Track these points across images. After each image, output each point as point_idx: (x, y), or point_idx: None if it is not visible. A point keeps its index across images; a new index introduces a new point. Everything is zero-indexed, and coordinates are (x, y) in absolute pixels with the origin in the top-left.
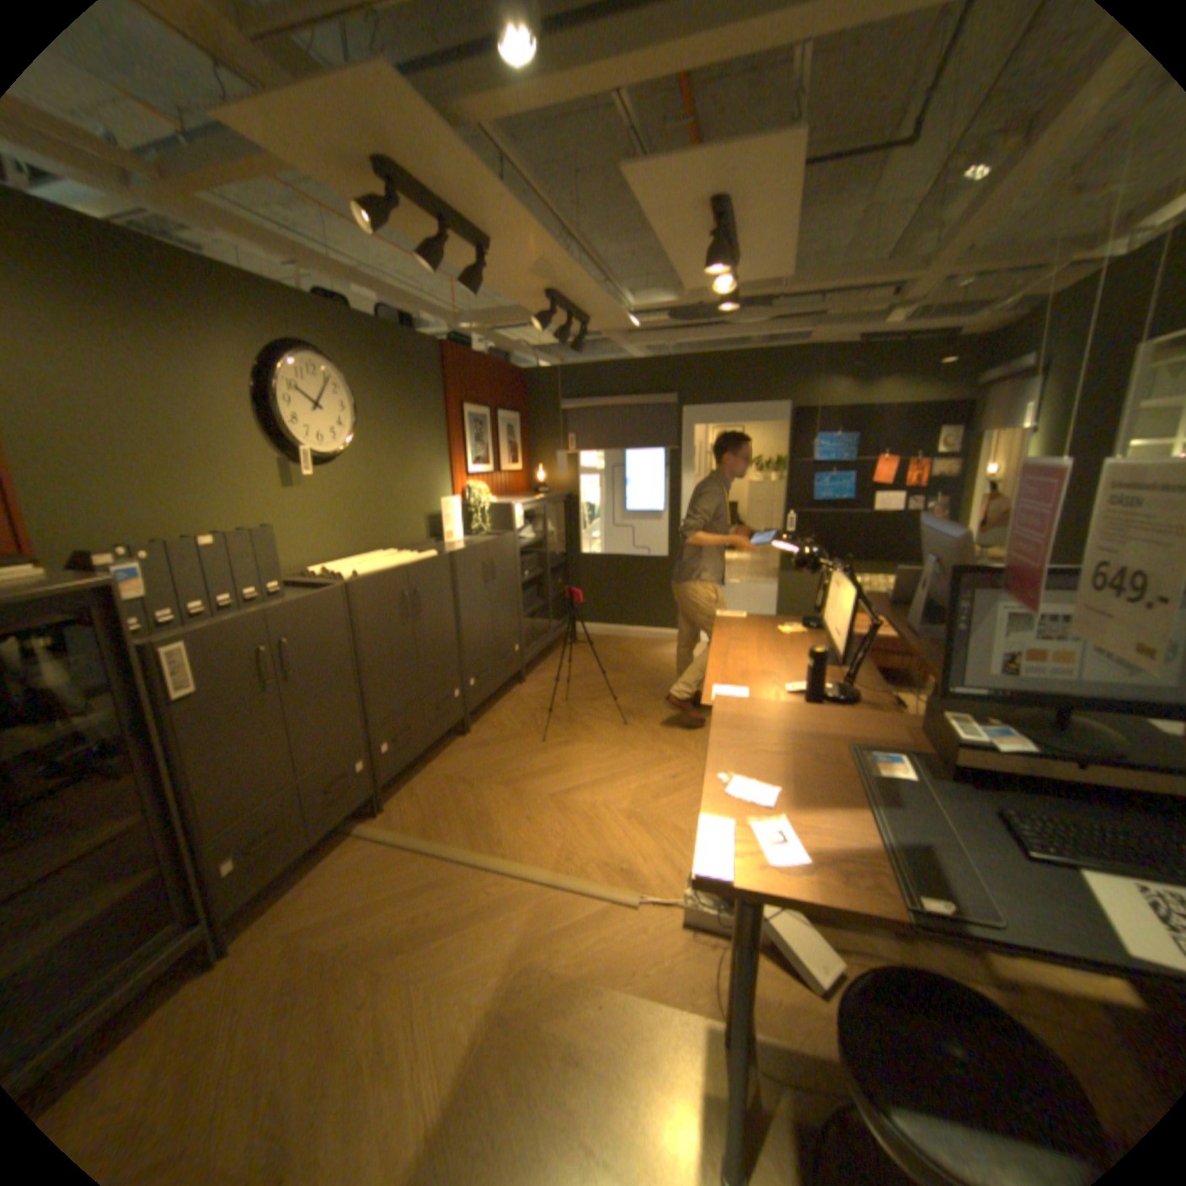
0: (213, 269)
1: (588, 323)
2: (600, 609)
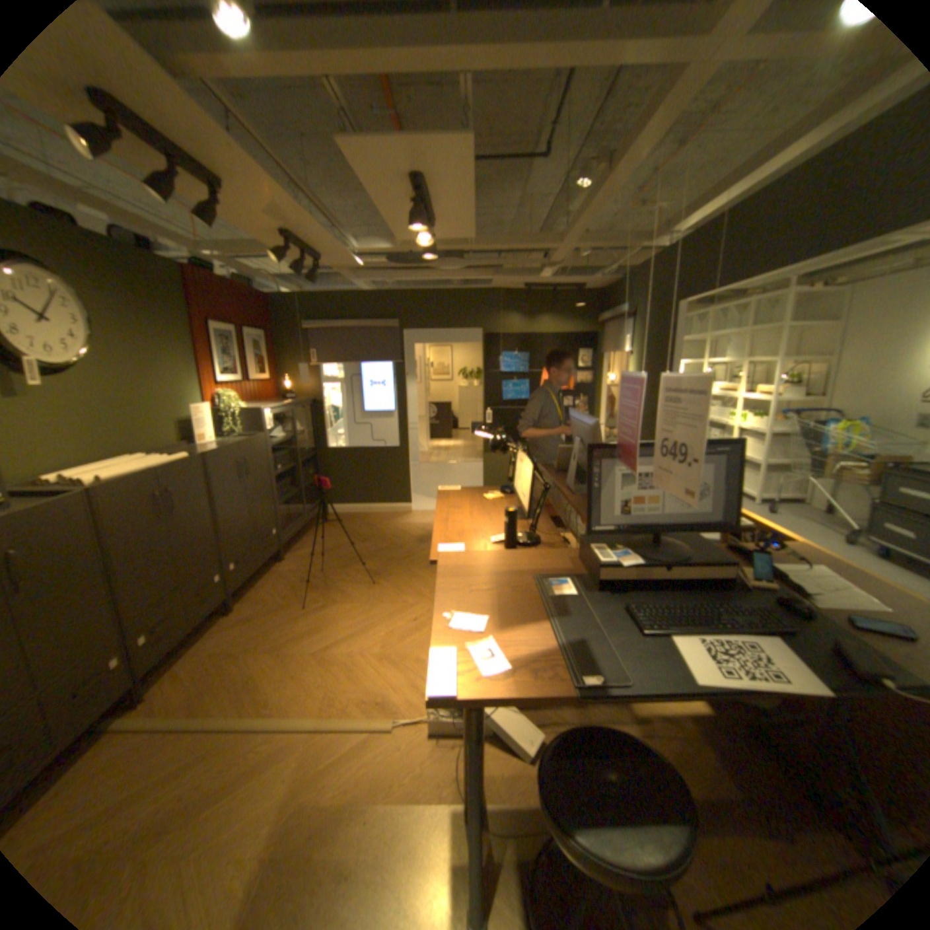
0: None
1: (321, 259)
2: (347, 492)
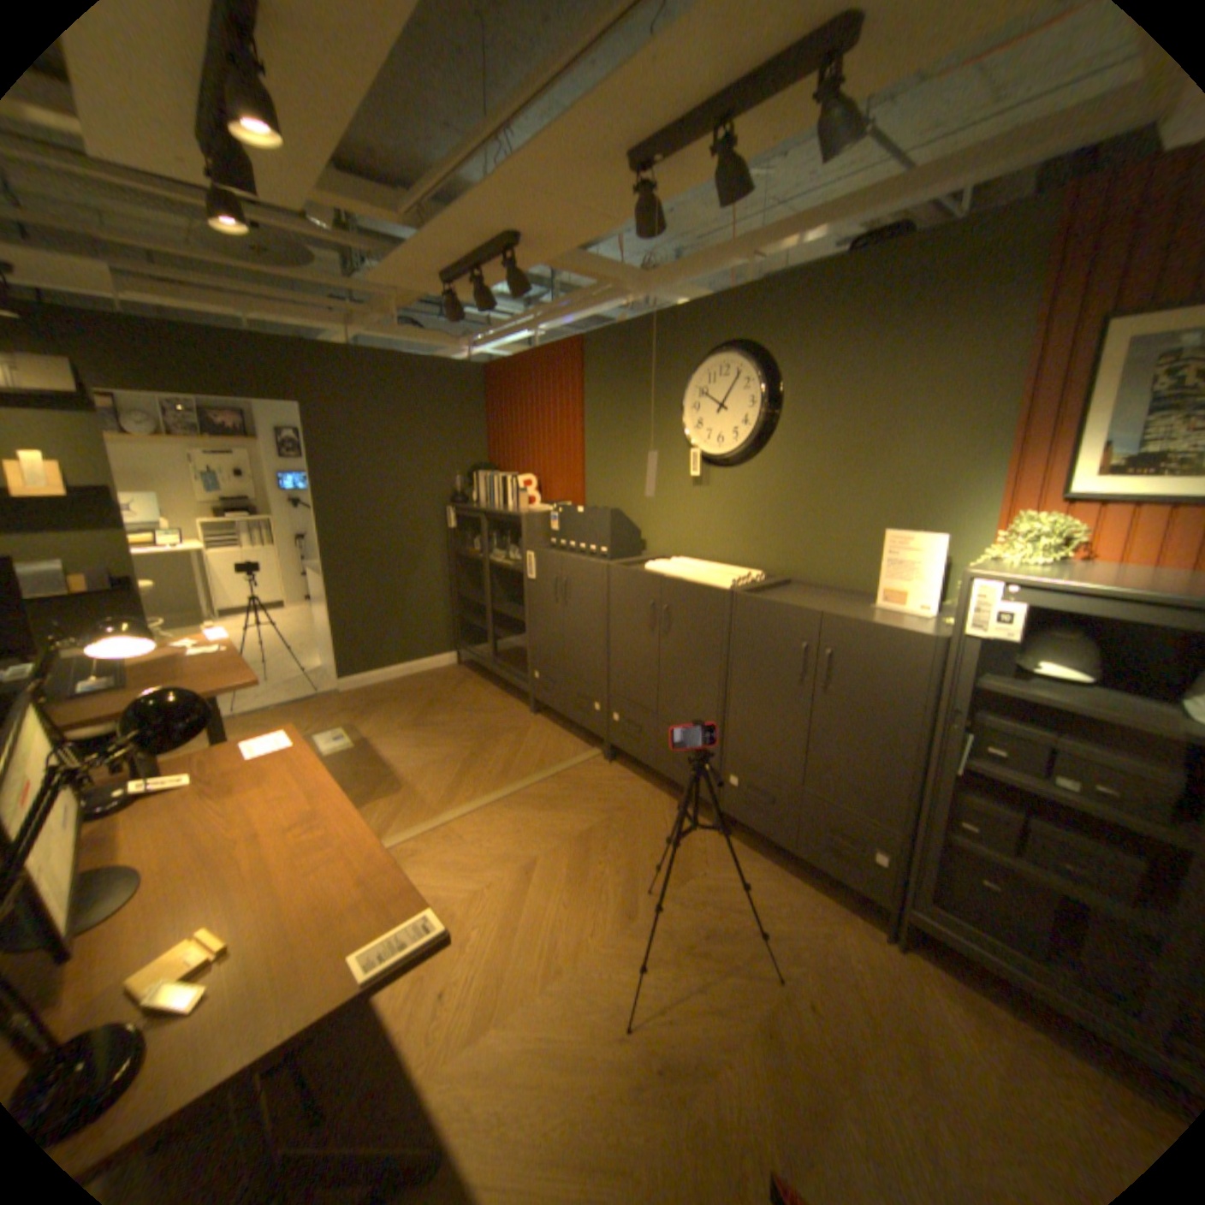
0: (676, 313)
1: None
2: None
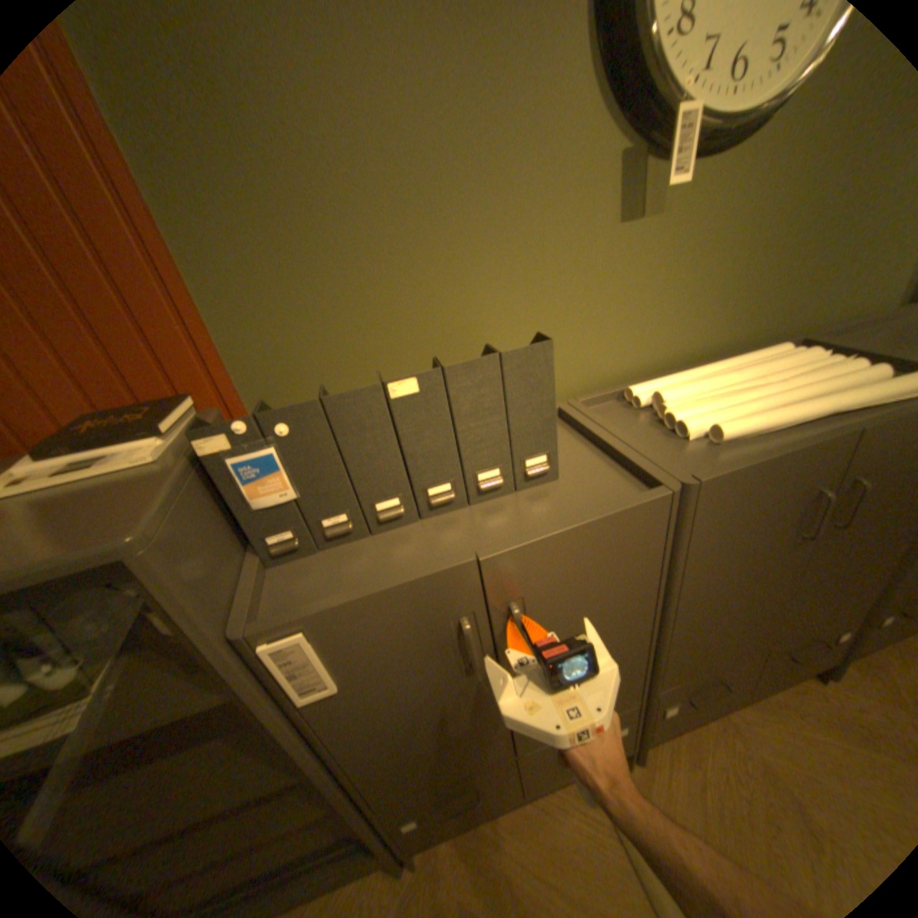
0: None
1: None
2: None
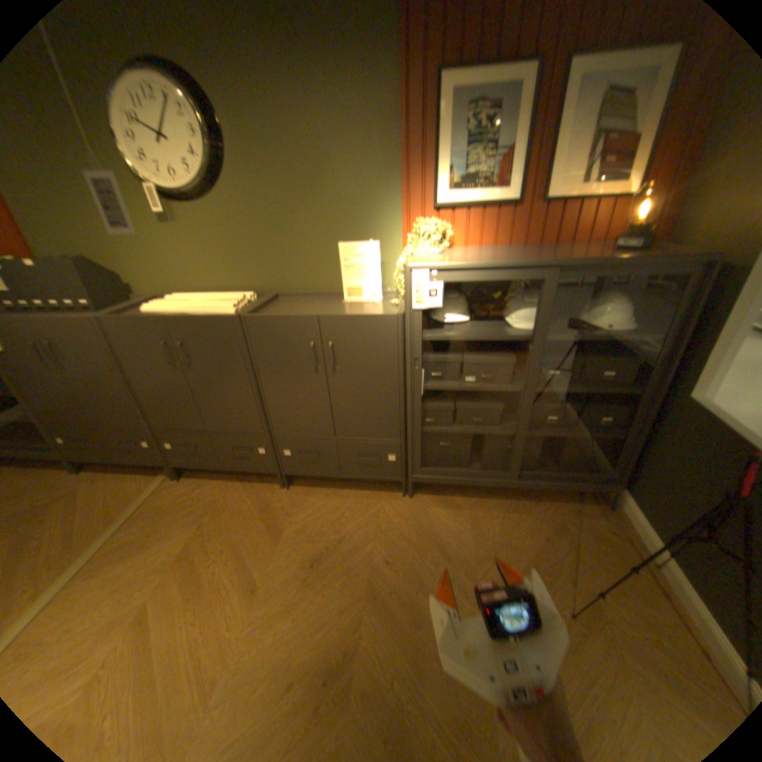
0: None
1: None
2: (669, 514)
